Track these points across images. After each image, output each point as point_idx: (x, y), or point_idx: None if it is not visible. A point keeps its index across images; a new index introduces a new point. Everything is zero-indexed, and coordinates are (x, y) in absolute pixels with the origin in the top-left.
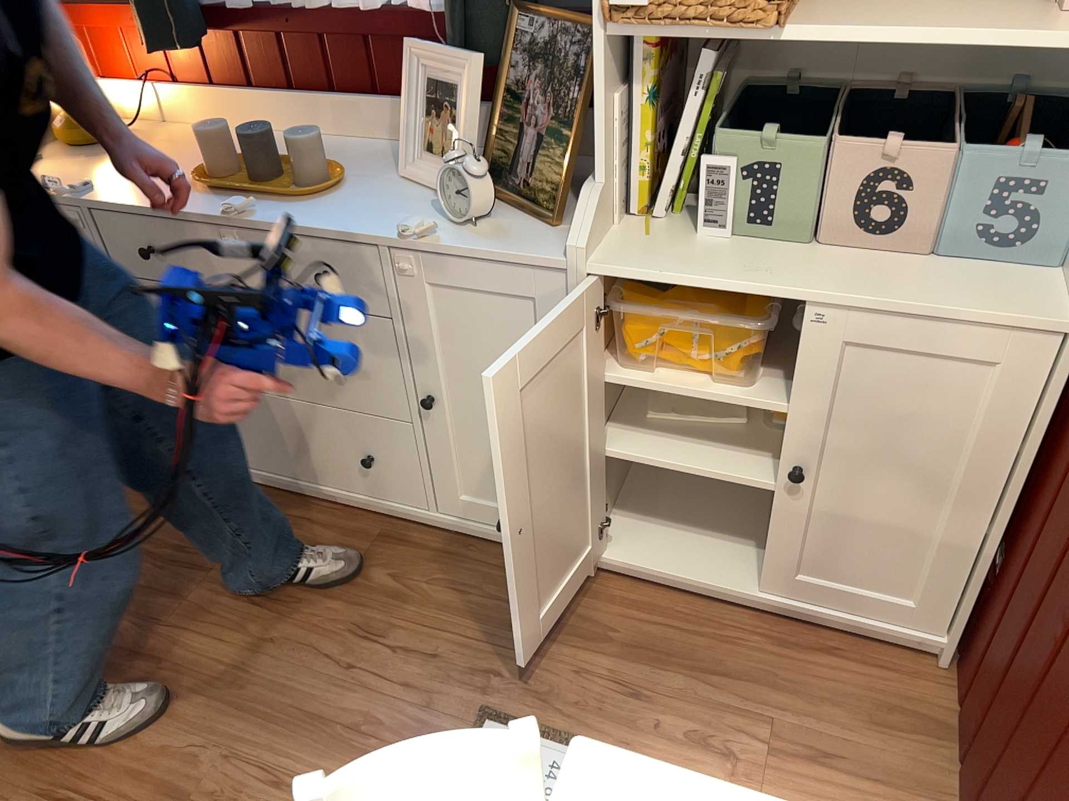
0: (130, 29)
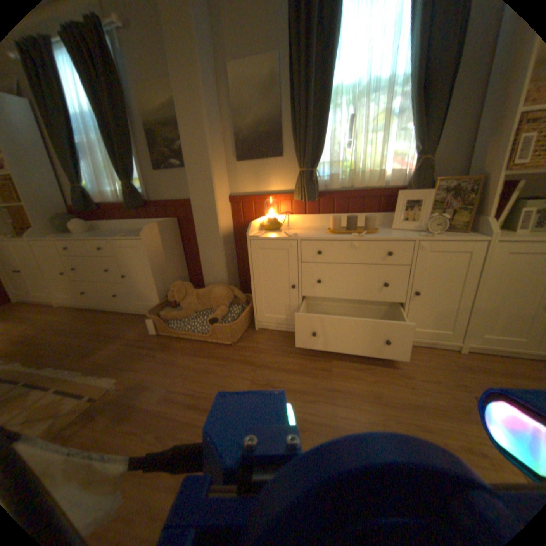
0: (281, 197)
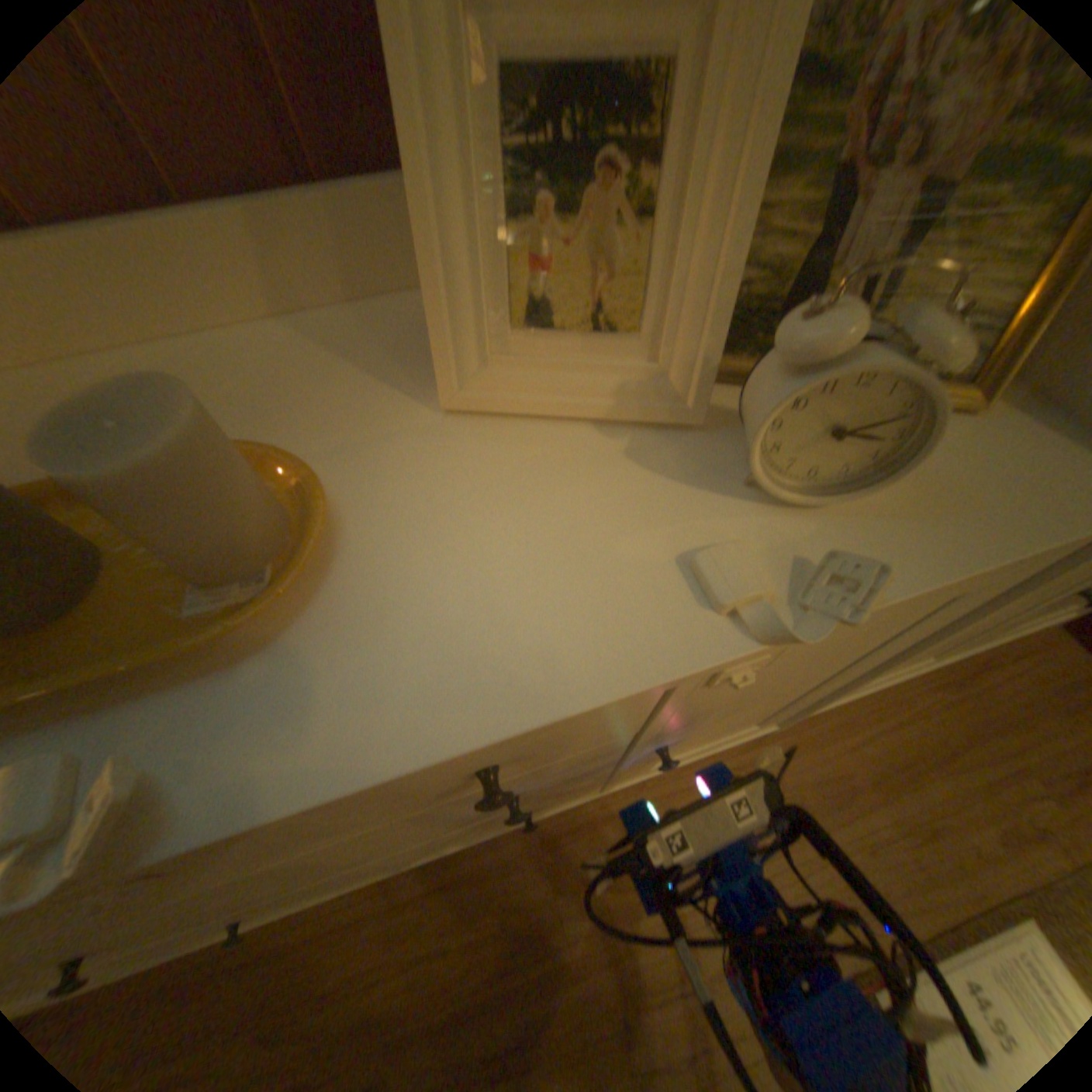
0: None
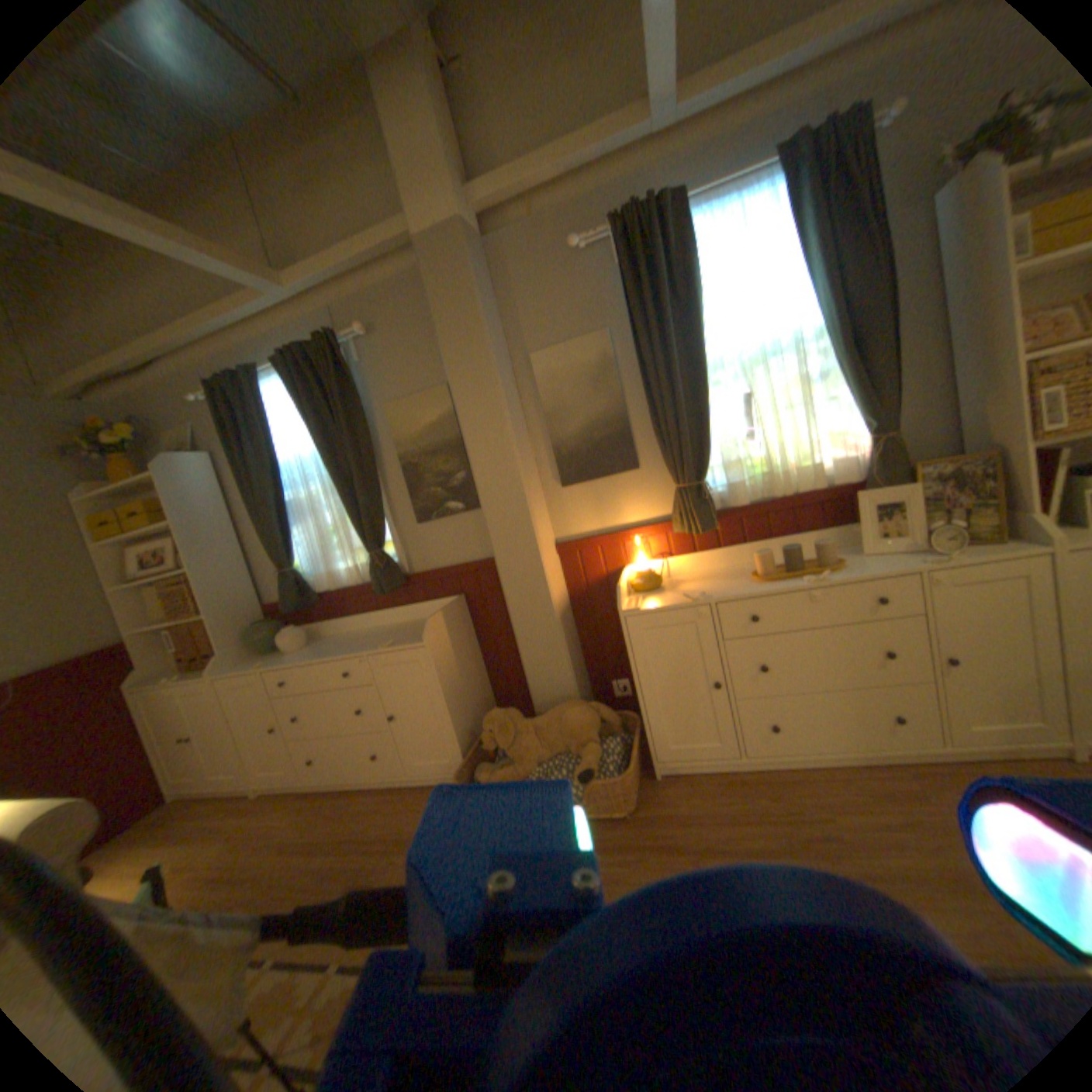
0: (646, 531)
